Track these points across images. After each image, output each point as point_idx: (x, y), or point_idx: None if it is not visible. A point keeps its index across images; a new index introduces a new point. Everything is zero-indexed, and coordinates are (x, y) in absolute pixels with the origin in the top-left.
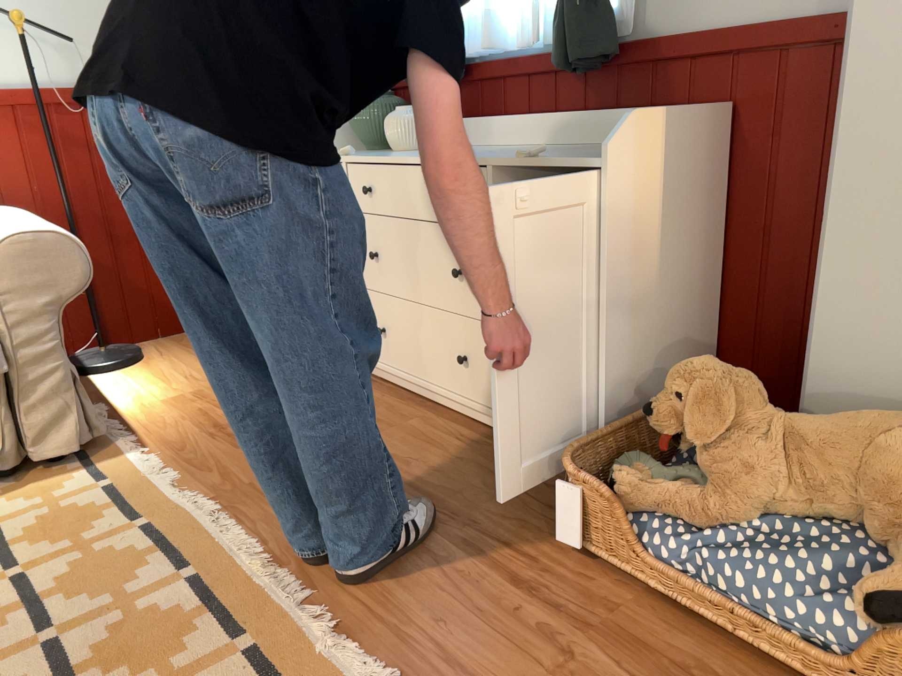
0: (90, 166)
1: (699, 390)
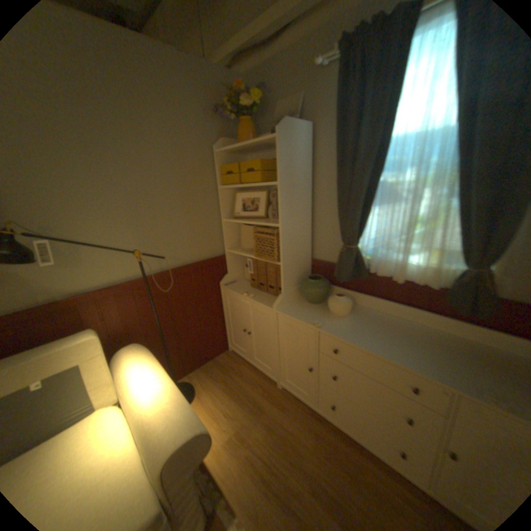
0: (167, 305)
1: None
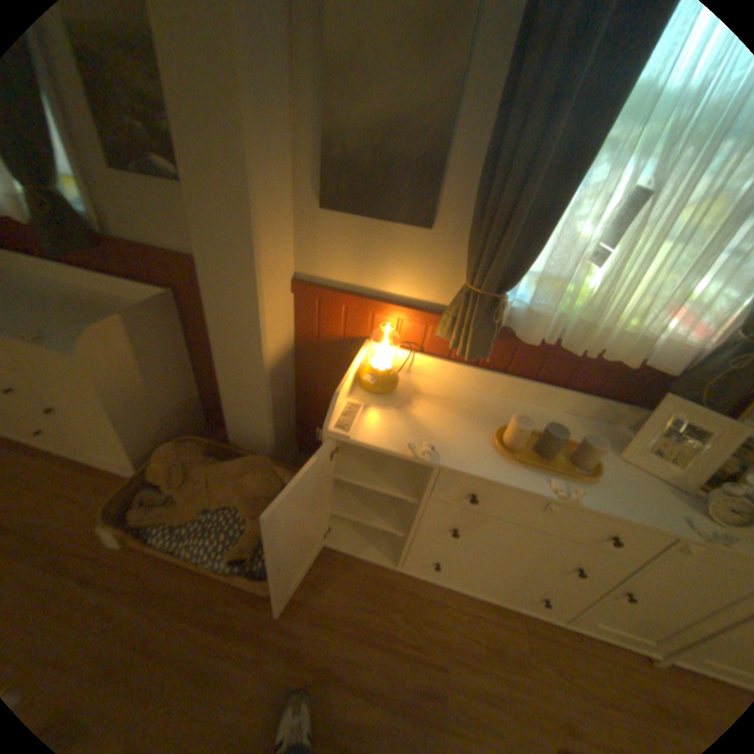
0: None
1: (164, 468)
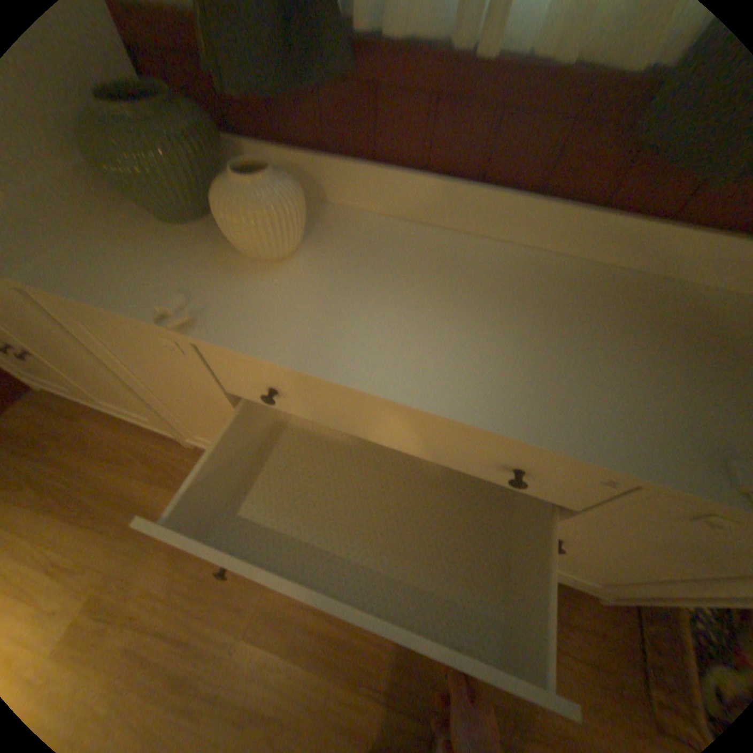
0: None
1: None
